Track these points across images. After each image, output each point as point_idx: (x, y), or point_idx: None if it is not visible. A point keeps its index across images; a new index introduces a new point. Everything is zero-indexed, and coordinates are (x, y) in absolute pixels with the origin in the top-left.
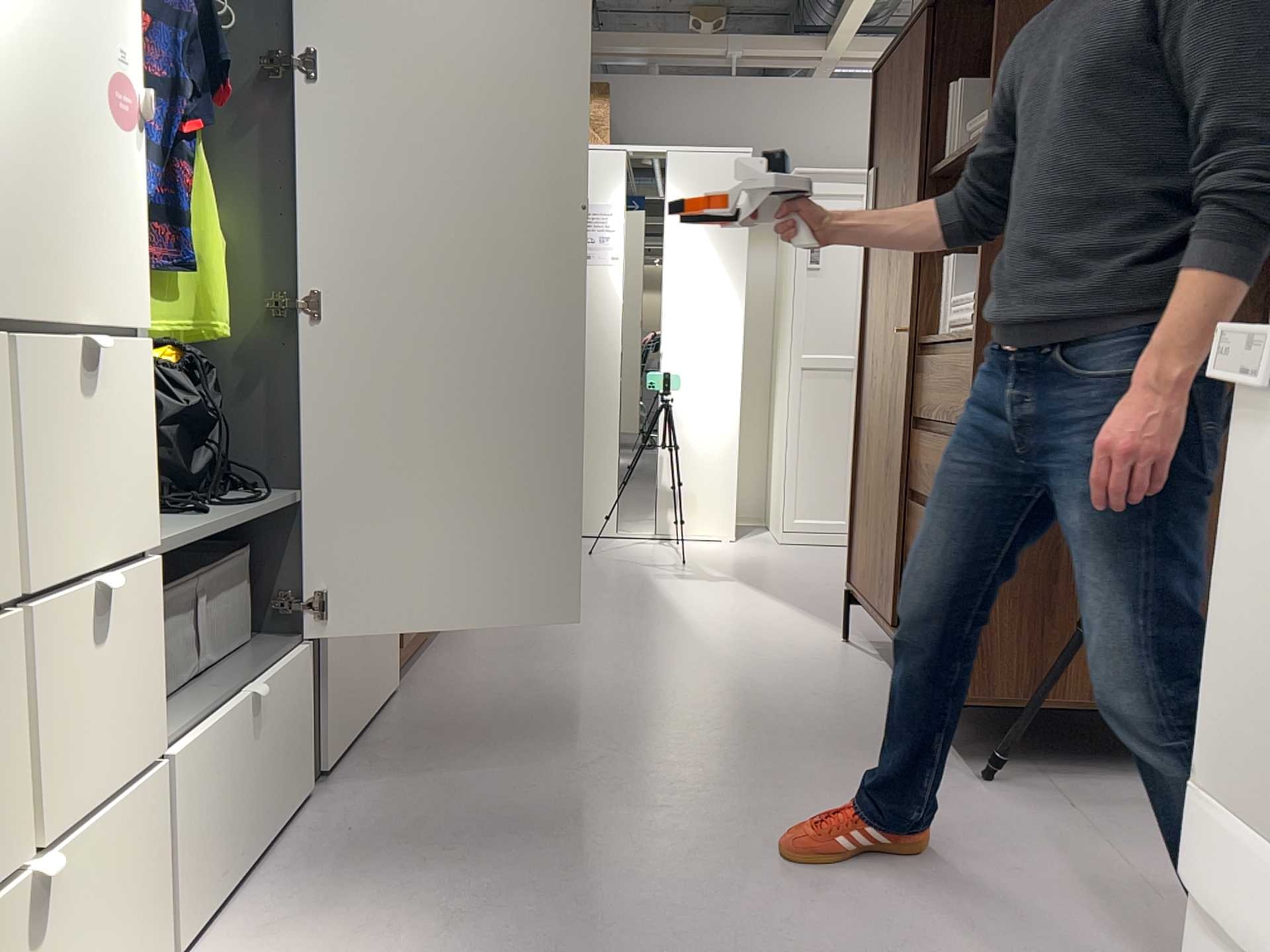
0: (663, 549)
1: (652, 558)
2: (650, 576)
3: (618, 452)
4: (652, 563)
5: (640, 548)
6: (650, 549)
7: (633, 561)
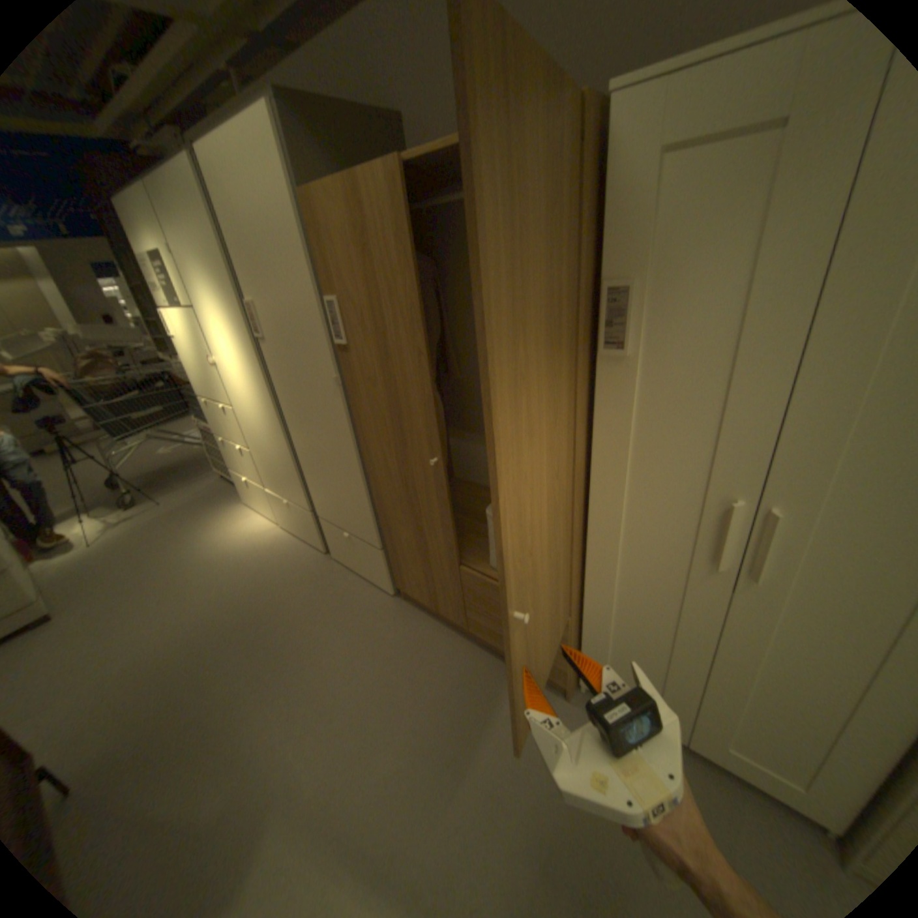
0: None
1: None
2: None
3: None
4: None
5: None
6: None
7: None
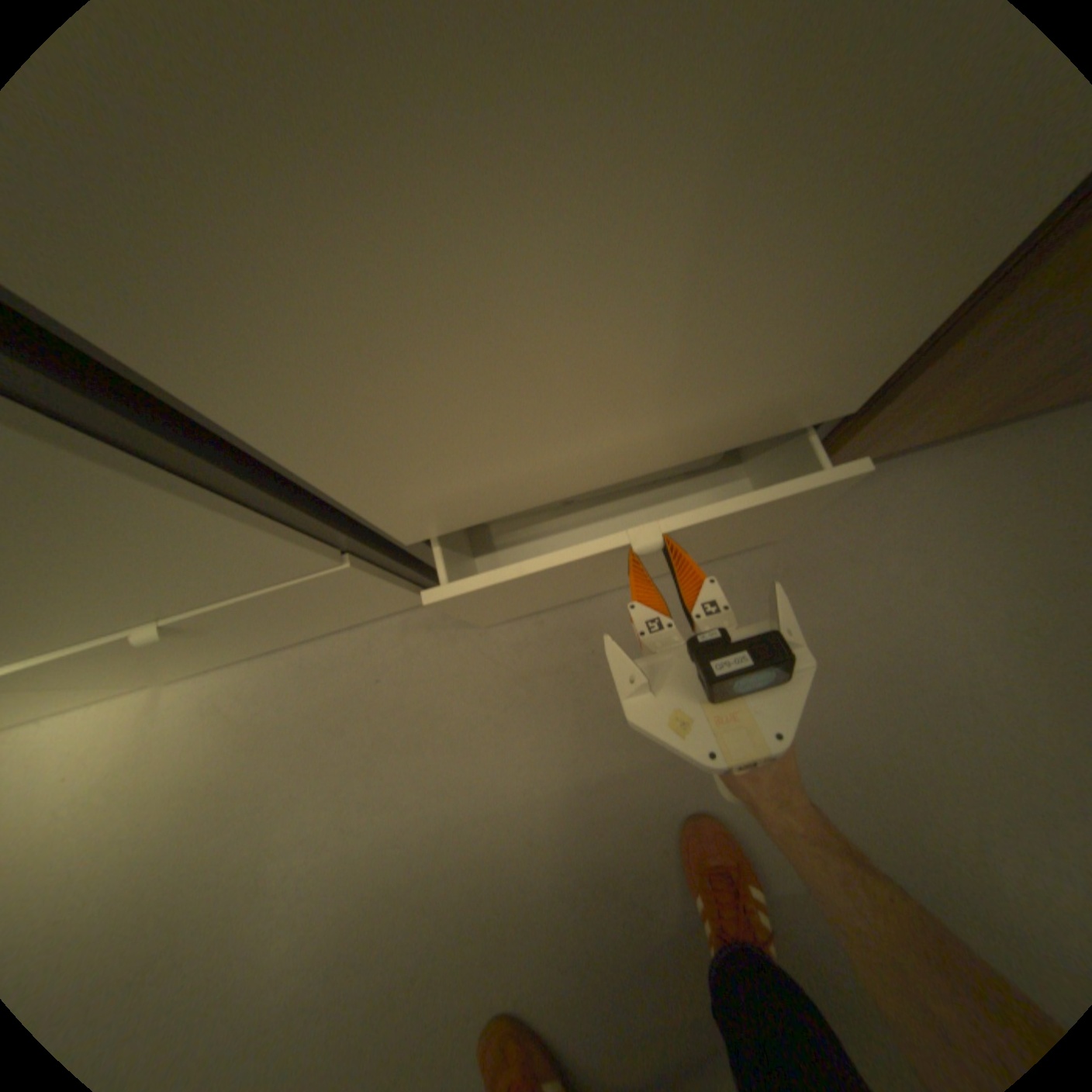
0: None
1: None
2: None
3: None
4: None
5: None
6: None
7: None
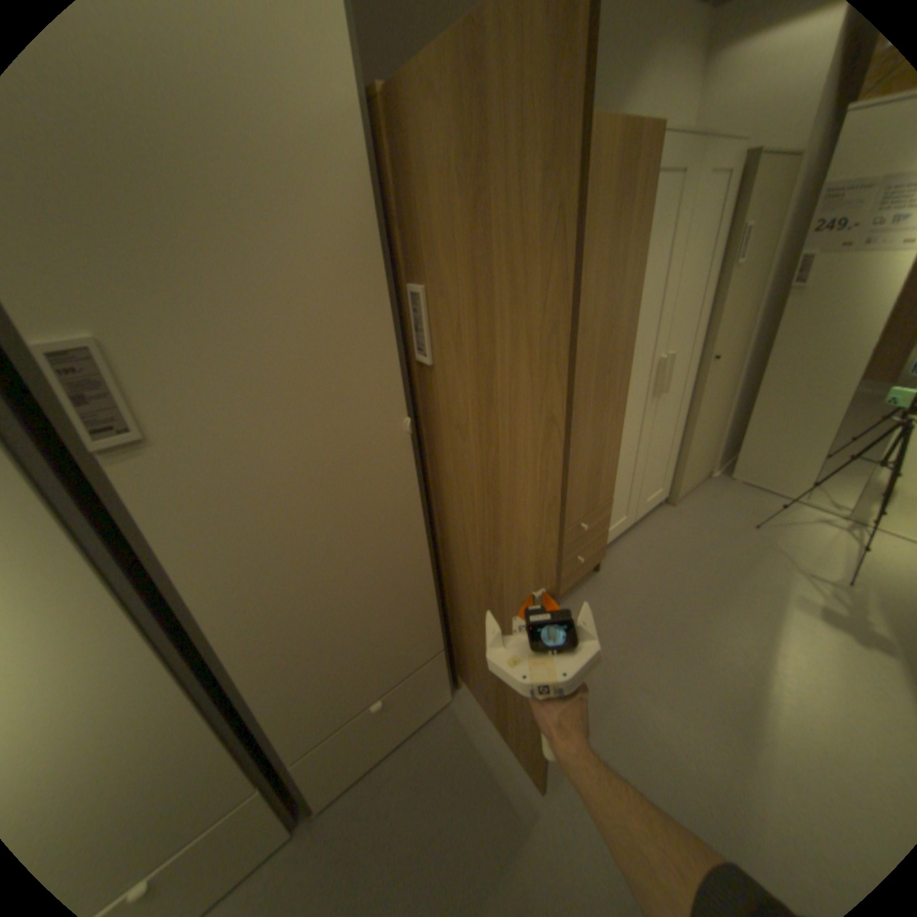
0: (844, 541)
1: (817, 558)
2: (791, 596)
3: (831, 440)
4: (812, 569)
5: (818, 532)
6: (827, 537)
7: (793, 556)
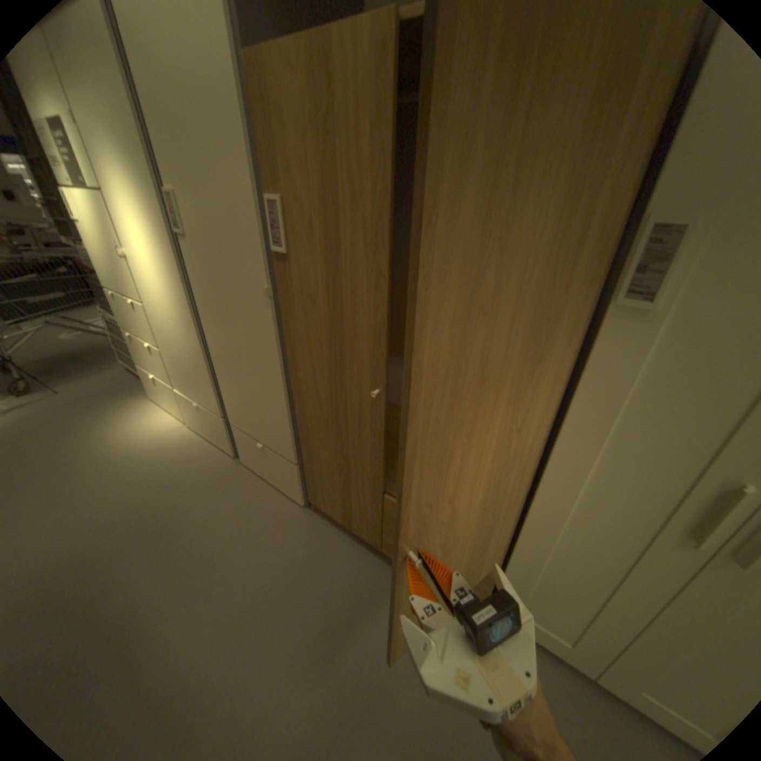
0: None
1: None
2: None
3: None
4: None
5: None
6: None
7: None
